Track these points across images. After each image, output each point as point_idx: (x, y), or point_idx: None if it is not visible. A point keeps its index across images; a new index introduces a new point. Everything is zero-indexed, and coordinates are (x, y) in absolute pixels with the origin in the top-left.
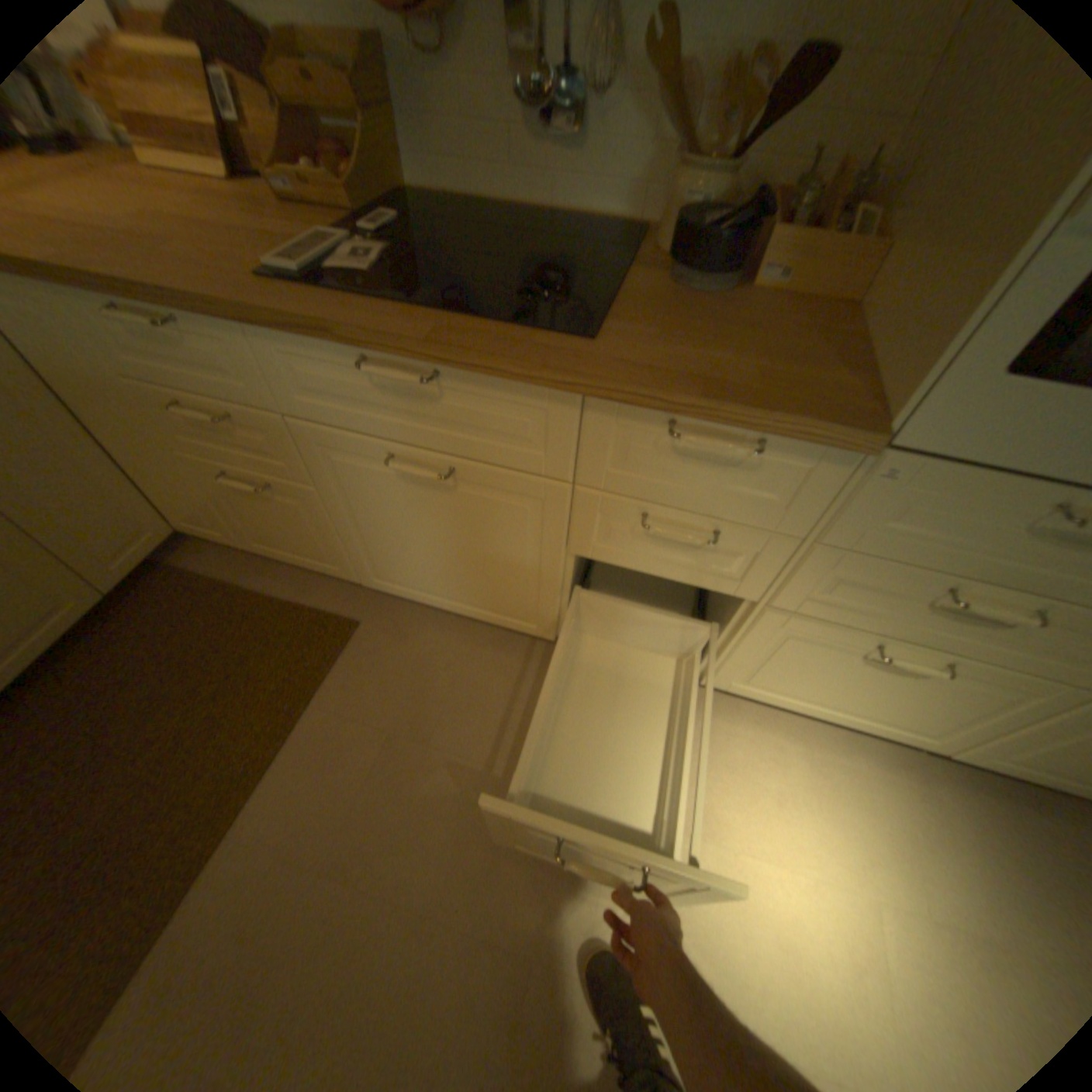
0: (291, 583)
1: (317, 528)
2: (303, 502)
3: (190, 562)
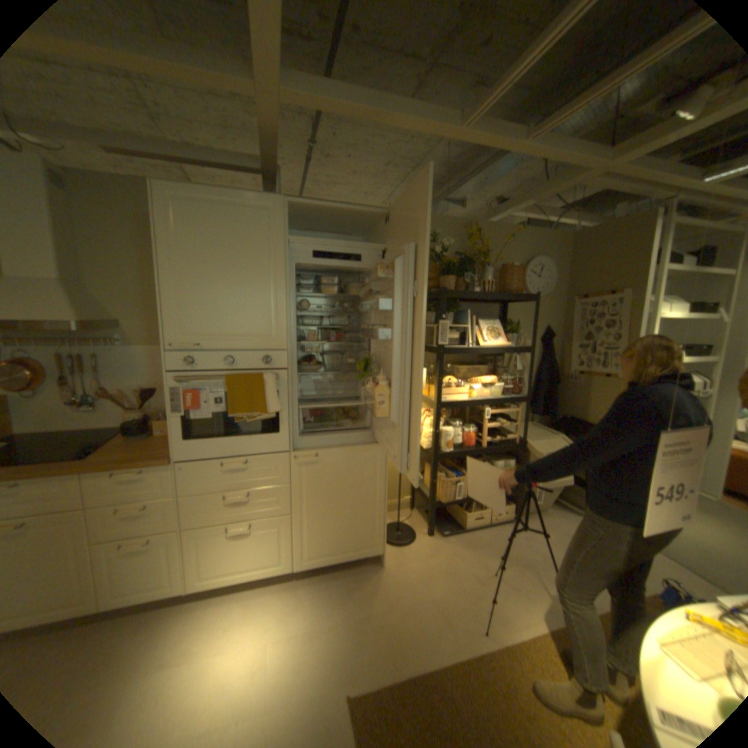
0: None
1: None
2: None
3: None
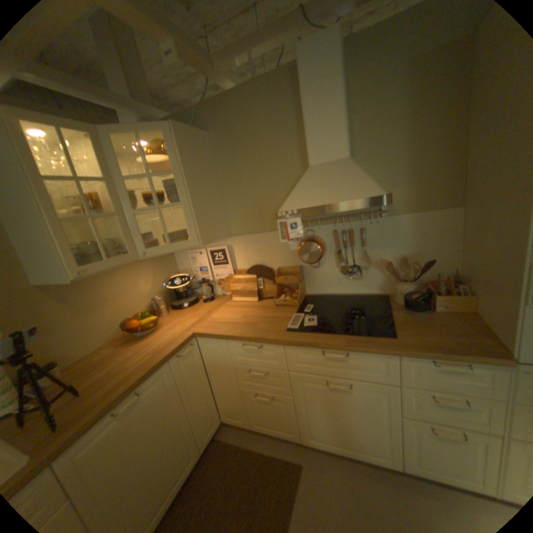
0: (267, 447)
1: (288, 416)
2: (285, 404)
3: (225, 438)
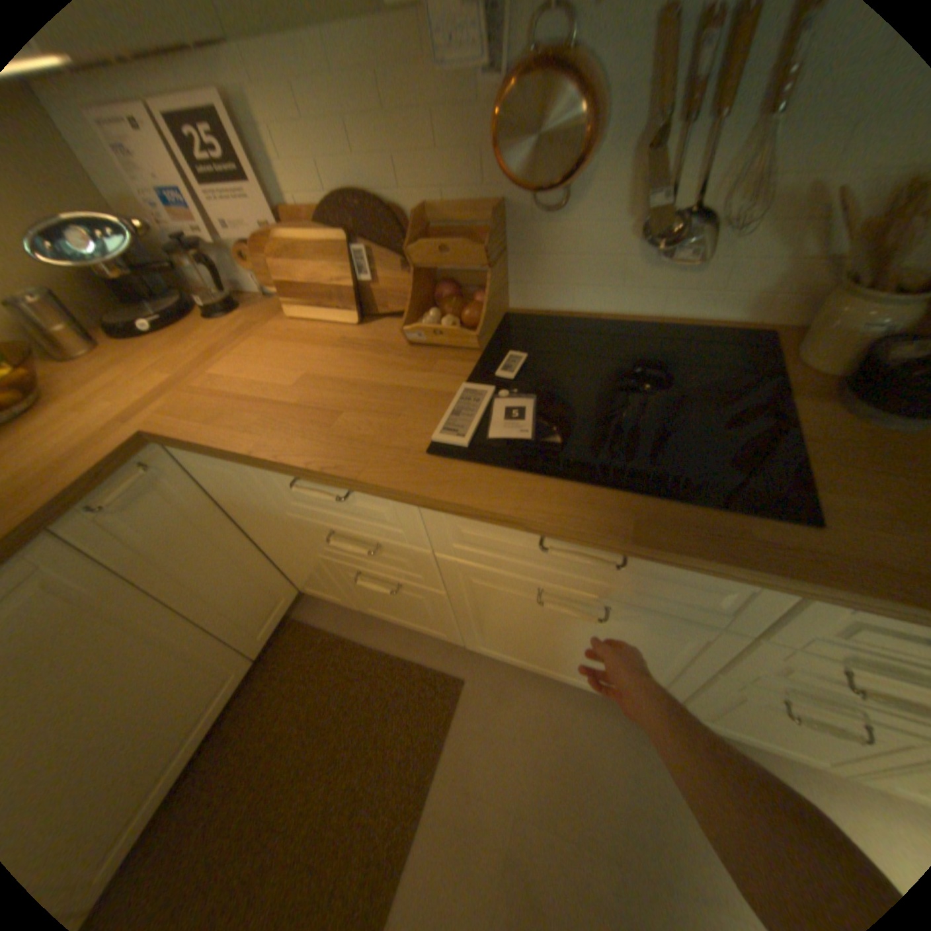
0: (396, 638)
1: (436, 613)
2: (429, 598)
3: (311, 617)
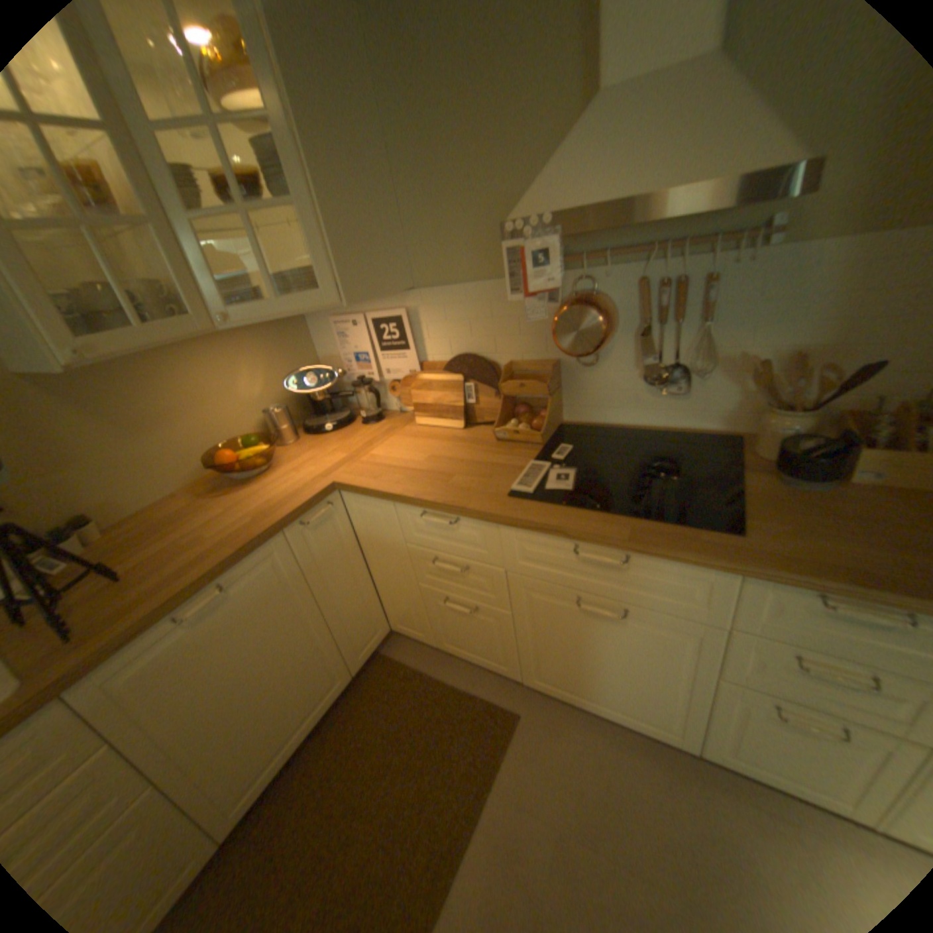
0: (465, 677)
1: (502, 640)
2: (498, 621)
3: (396, 654)
